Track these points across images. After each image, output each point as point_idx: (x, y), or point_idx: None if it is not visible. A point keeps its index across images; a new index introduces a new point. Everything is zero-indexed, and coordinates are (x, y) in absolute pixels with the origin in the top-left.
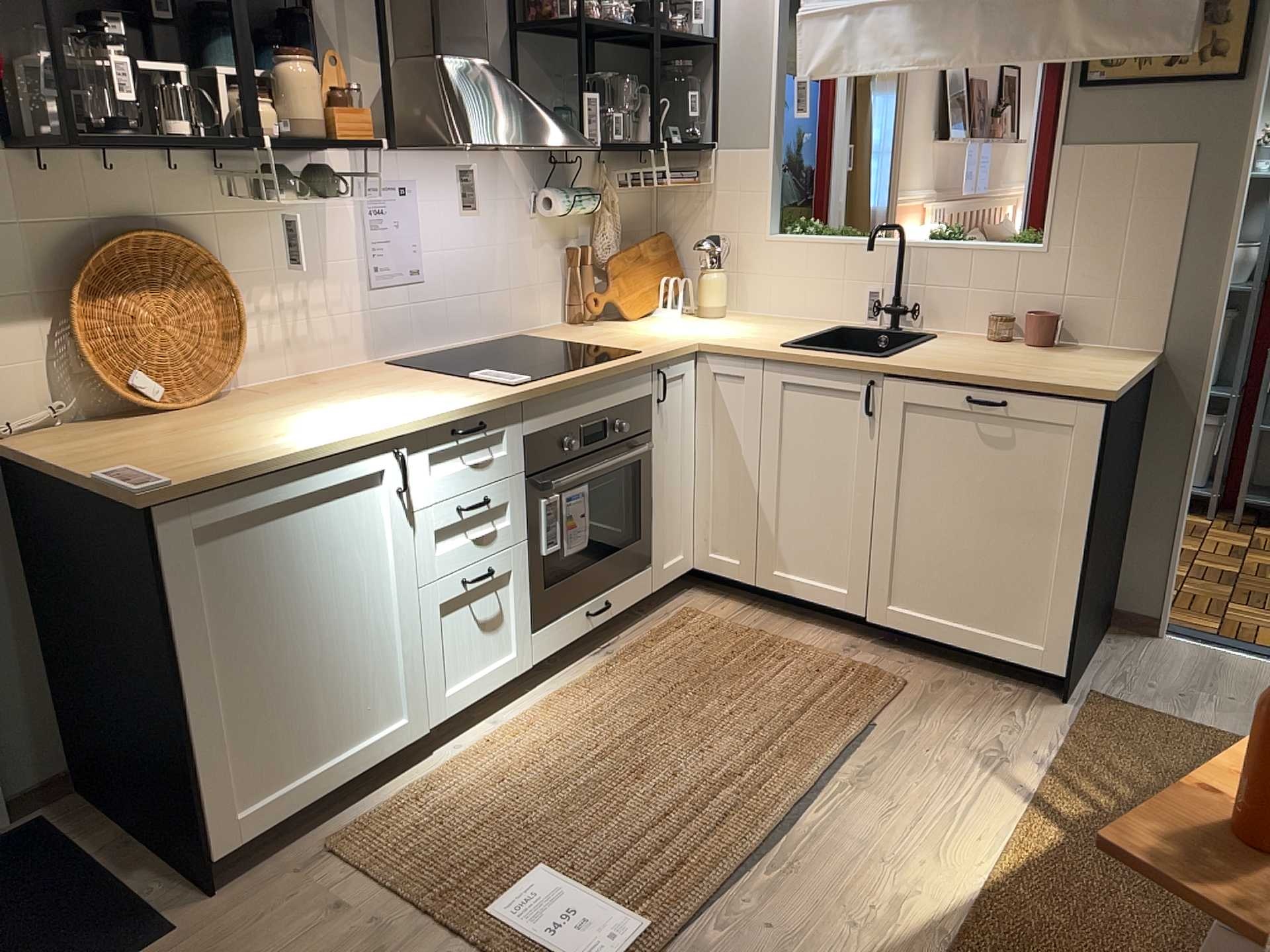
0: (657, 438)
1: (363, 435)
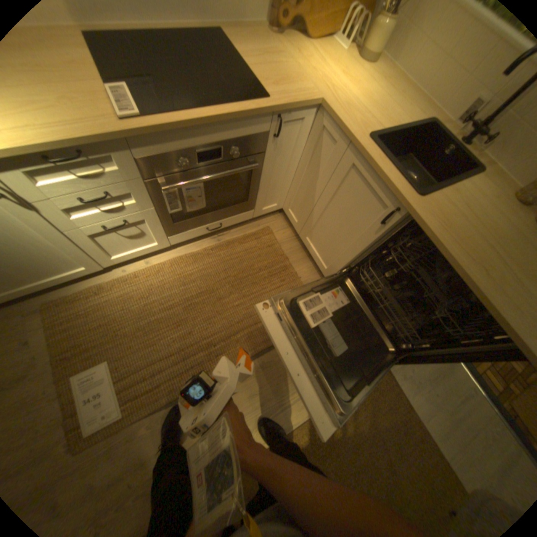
0: (267, 157)
1: None
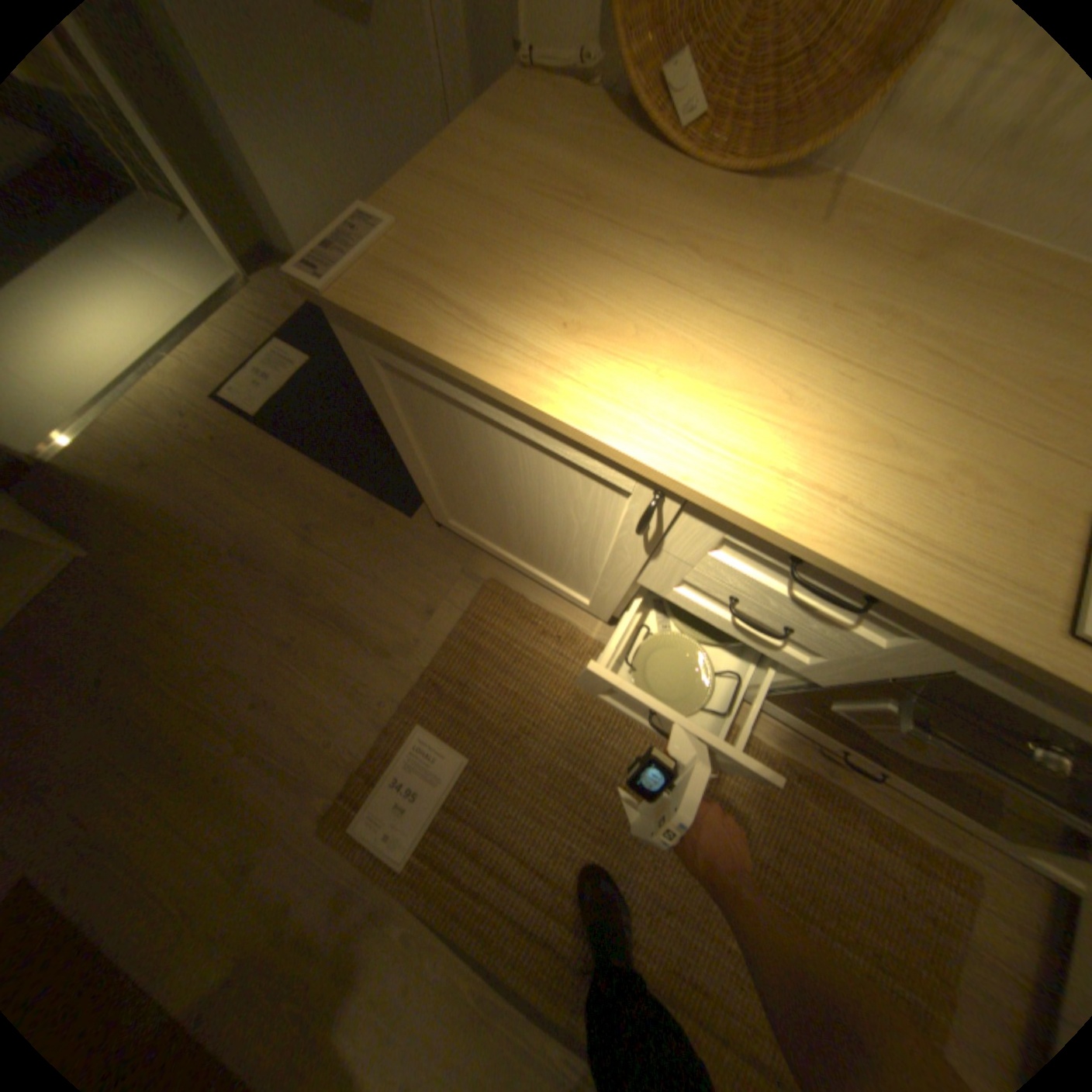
0: None
1: (608, 440)
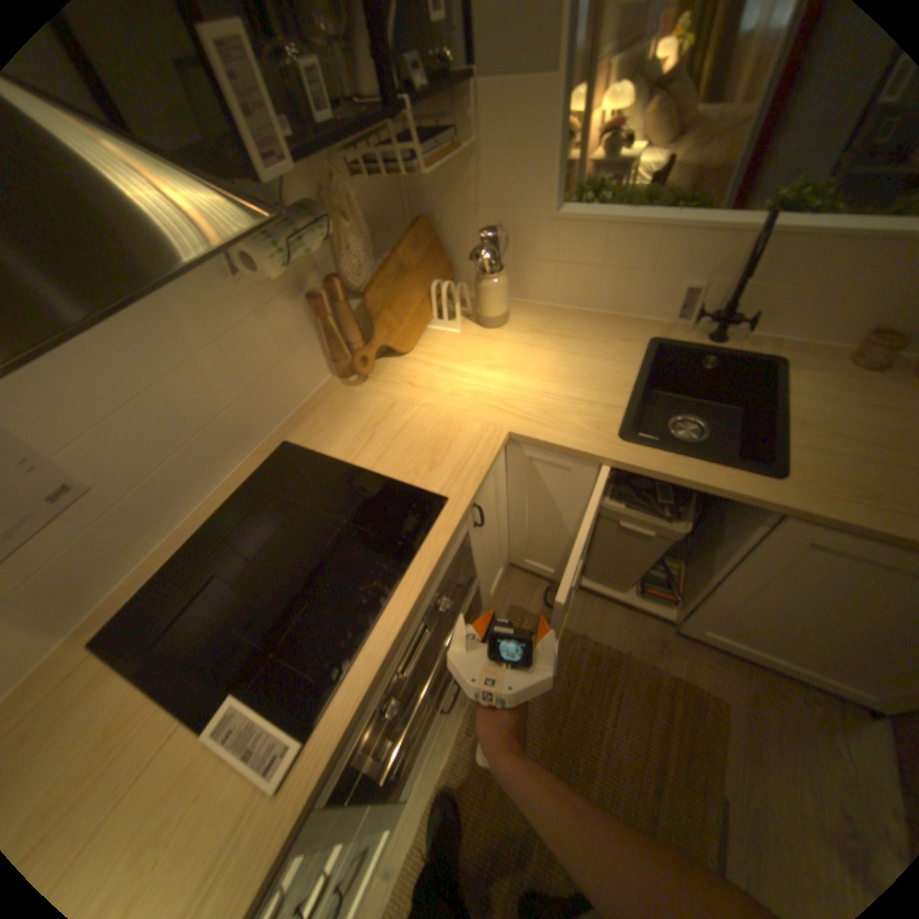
0: (474, 548)
1: None
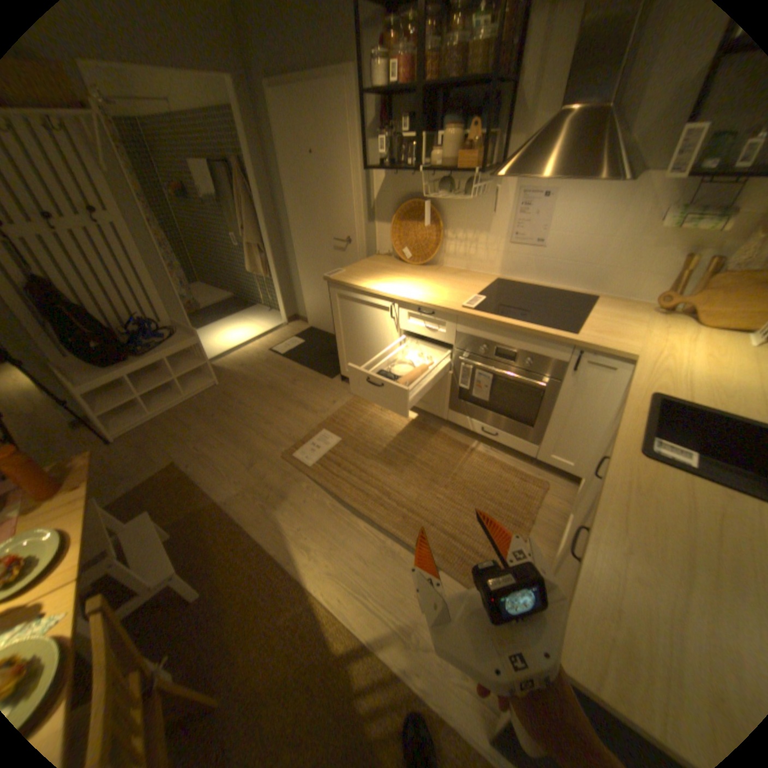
0: (563, 389)
1: (380, 291)
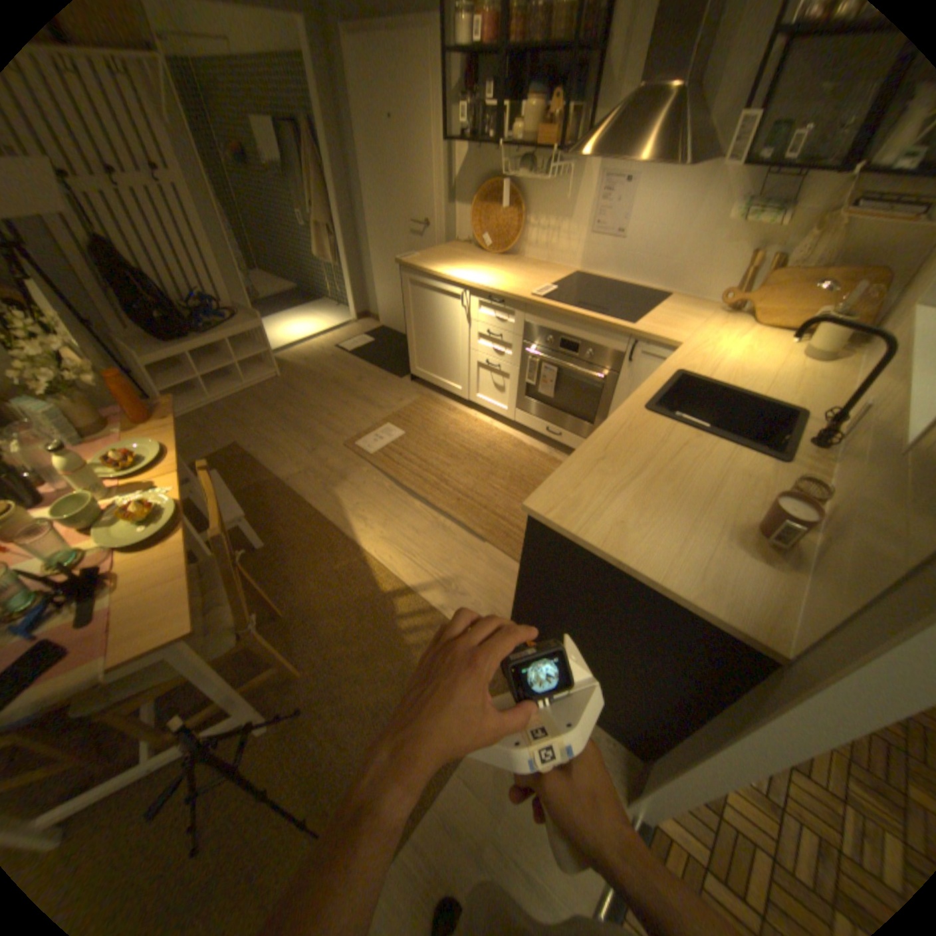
0: (620, 382)
1: (451, 277)
